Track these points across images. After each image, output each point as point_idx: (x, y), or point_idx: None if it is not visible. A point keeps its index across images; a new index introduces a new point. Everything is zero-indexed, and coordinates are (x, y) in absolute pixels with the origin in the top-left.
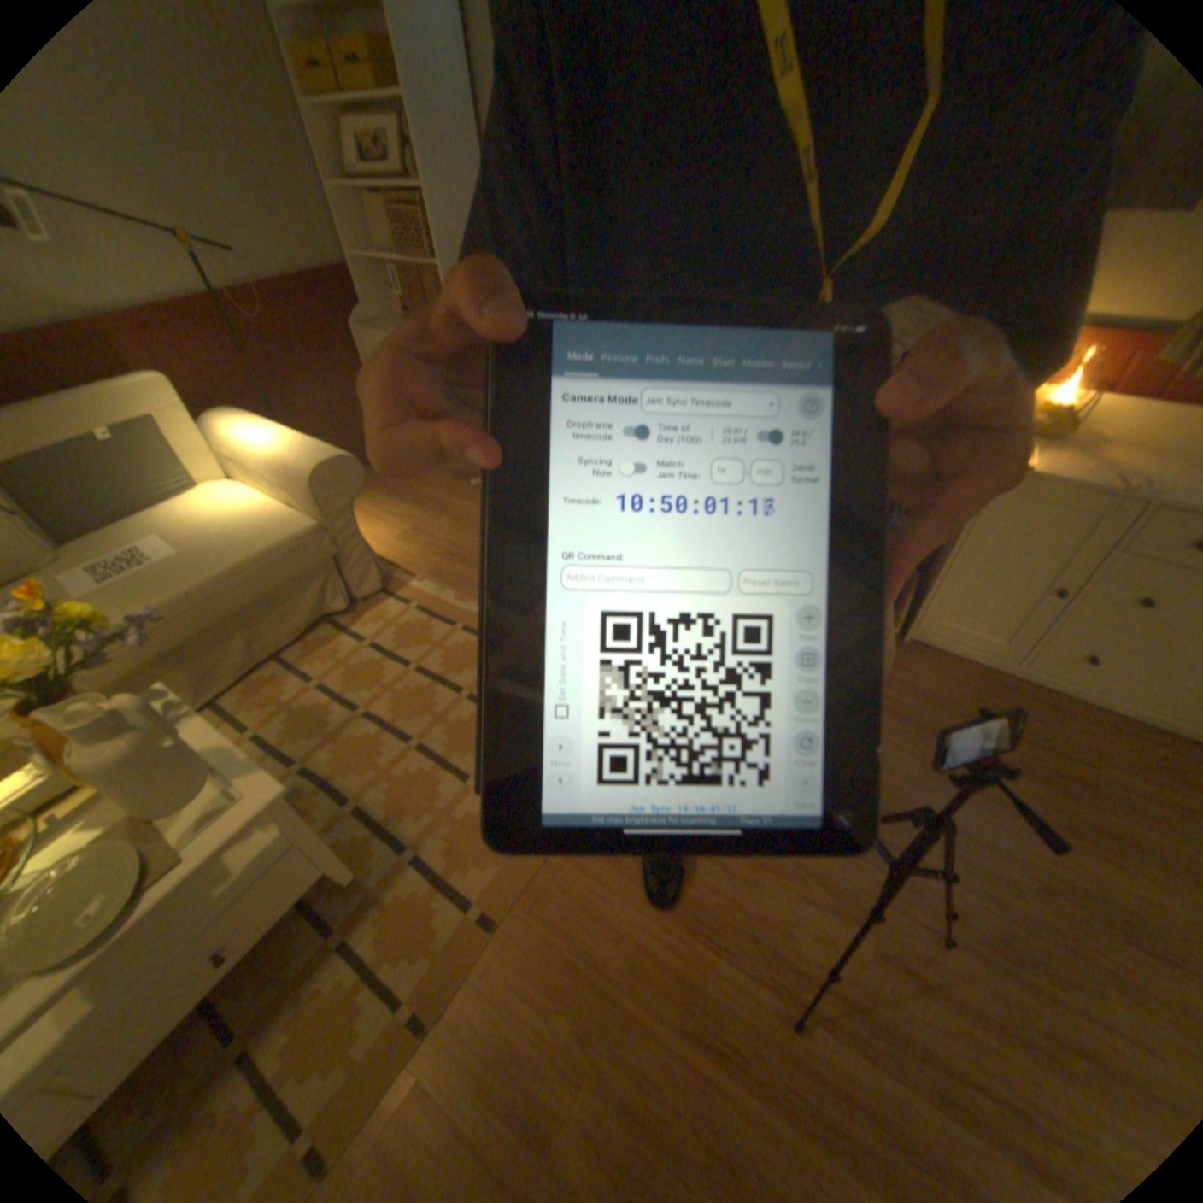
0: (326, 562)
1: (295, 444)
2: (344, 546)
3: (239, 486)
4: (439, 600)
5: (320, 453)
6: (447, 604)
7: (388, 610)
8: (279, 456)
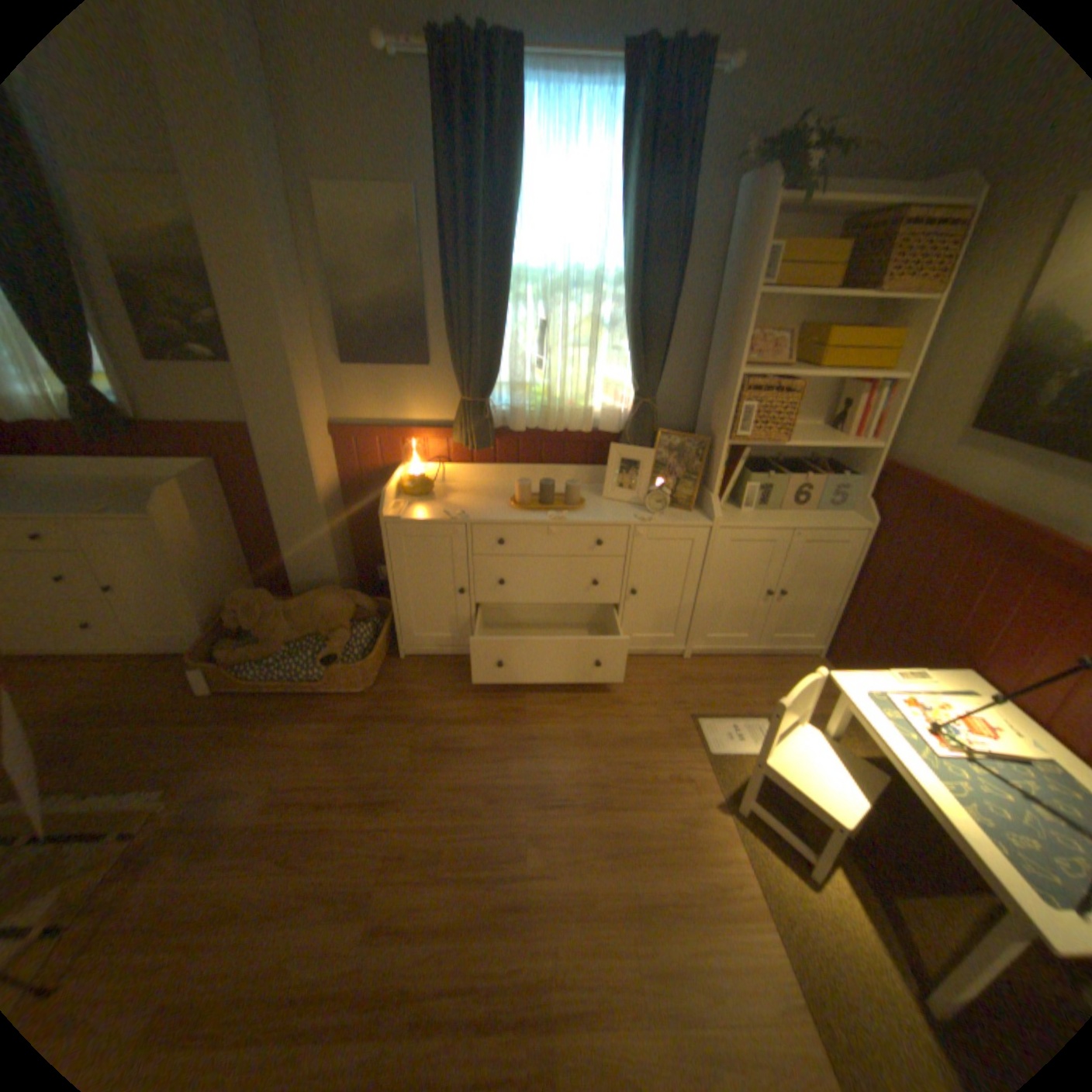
0: None
1: None
2: None
3: None
4: None
5: None
6: None
7: None
8: None
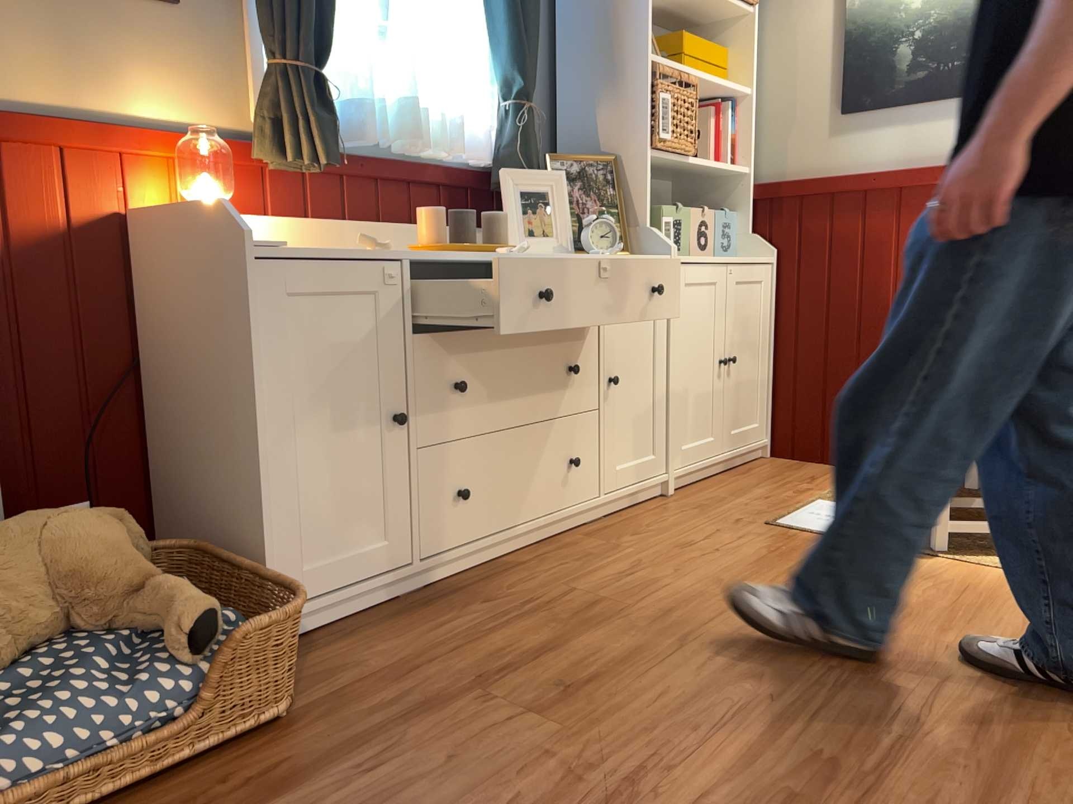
0: None
1: None
2: None
3: None
4: None
5: None
6: None
7: None
8: None
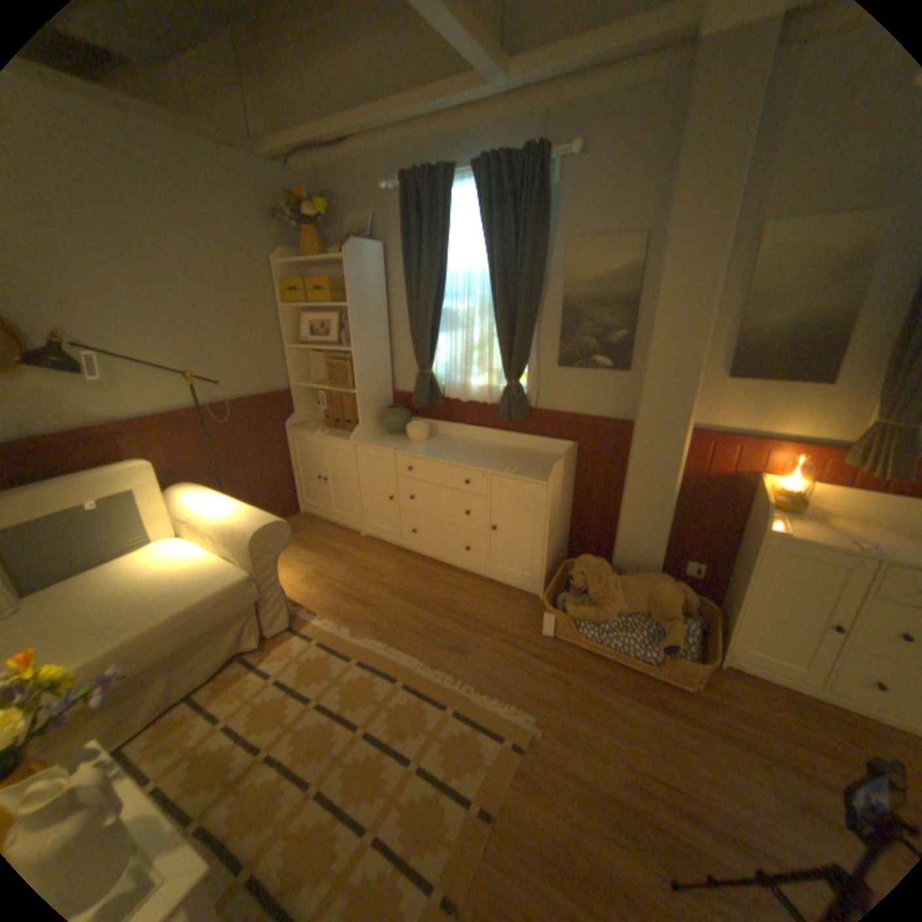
0: (249, 606)
1: (242, 512)
2: (265, 592)
3: (187, 543)
4: (337, 637)
5: (262, 519)
6: (344, 641)
7: (293, 647)
8: (228, 521)
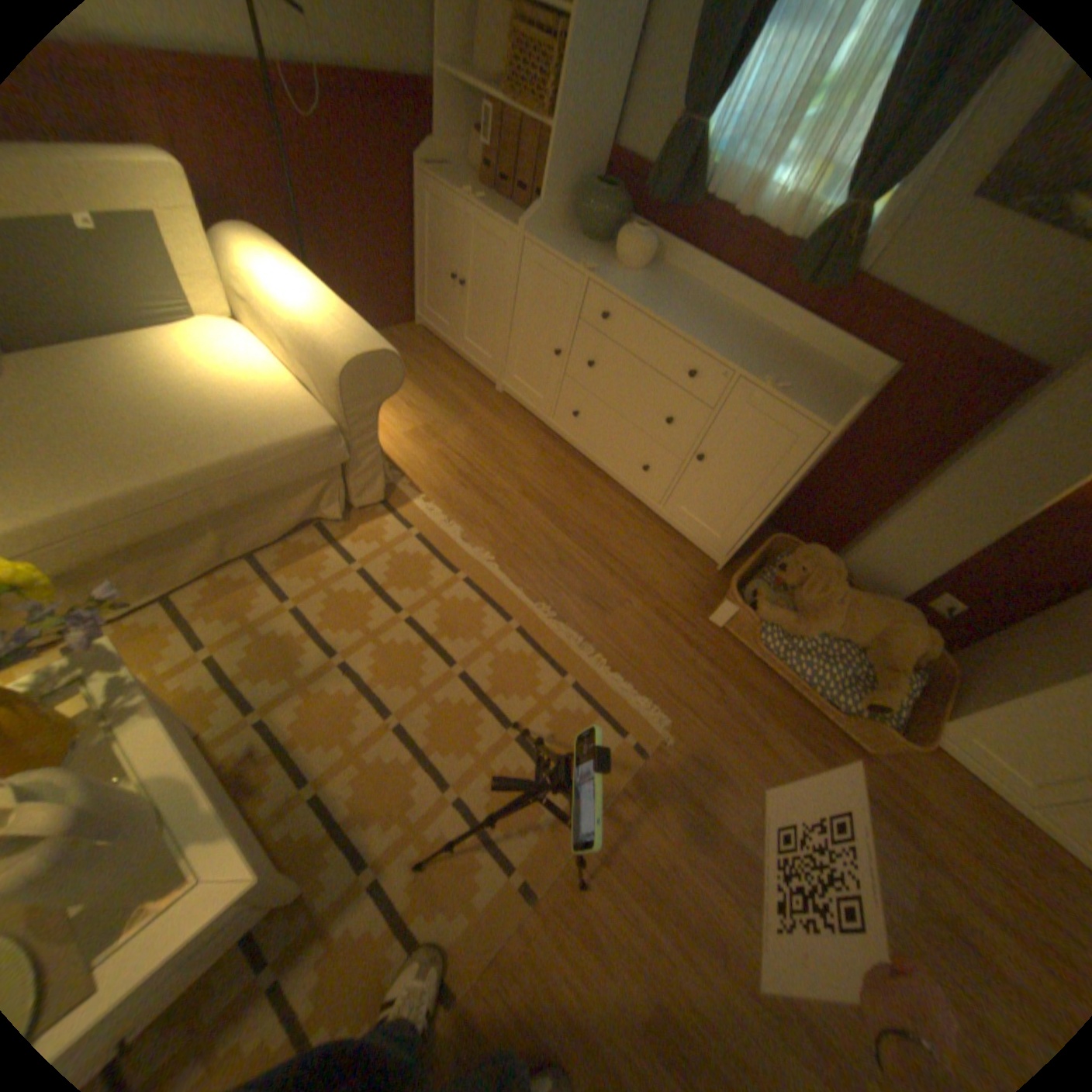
0: (334, 466)
1: (333, 315)
2: (359, 452)
3: (248, 336)
4: (445, 535)
5: (363, 339)
6: (453, 543)
7: (387, 530)
8: (310, 326)
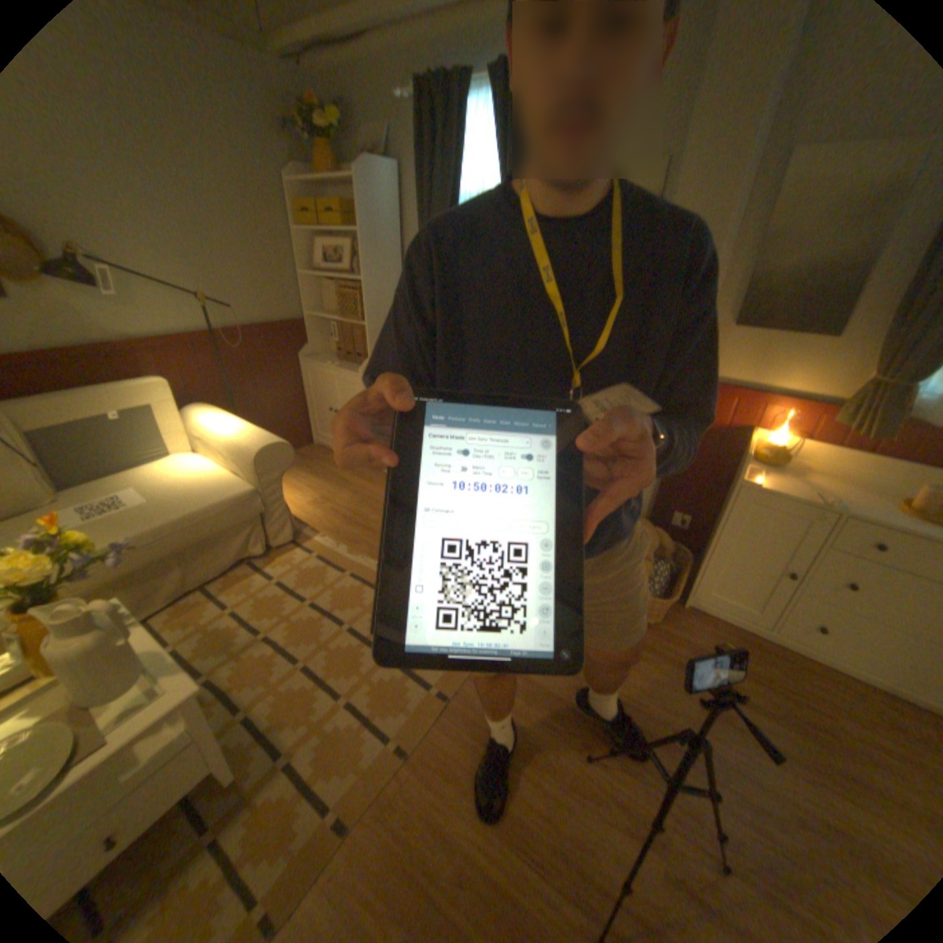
0: (255, 517)
1: (249, 432)
2: (270, 506)
3: (201, 457)
4: (334, 552)
5: (266, 439)
6: (340, 556)
7: (295, 557)
8: (236, 439)
